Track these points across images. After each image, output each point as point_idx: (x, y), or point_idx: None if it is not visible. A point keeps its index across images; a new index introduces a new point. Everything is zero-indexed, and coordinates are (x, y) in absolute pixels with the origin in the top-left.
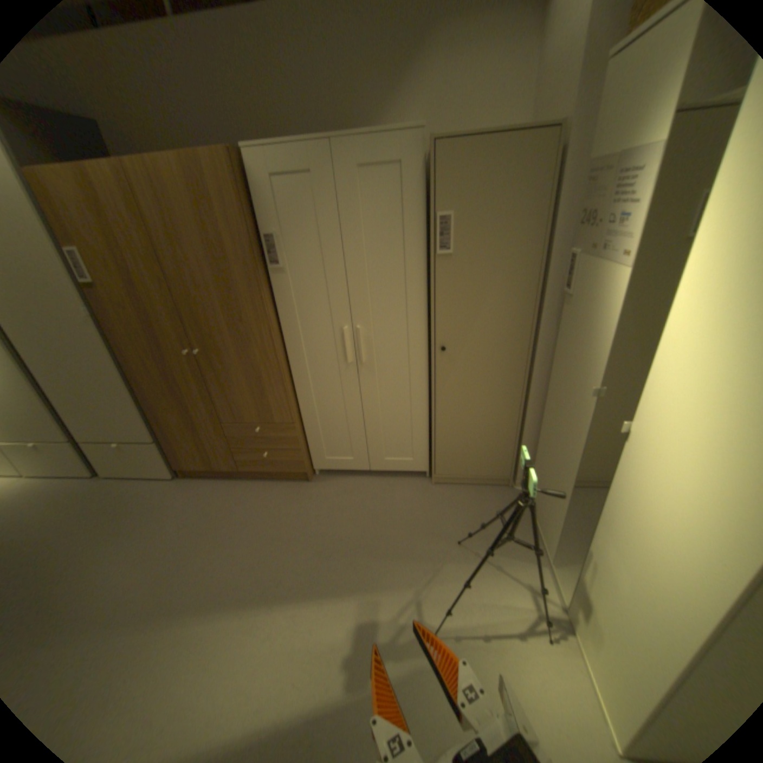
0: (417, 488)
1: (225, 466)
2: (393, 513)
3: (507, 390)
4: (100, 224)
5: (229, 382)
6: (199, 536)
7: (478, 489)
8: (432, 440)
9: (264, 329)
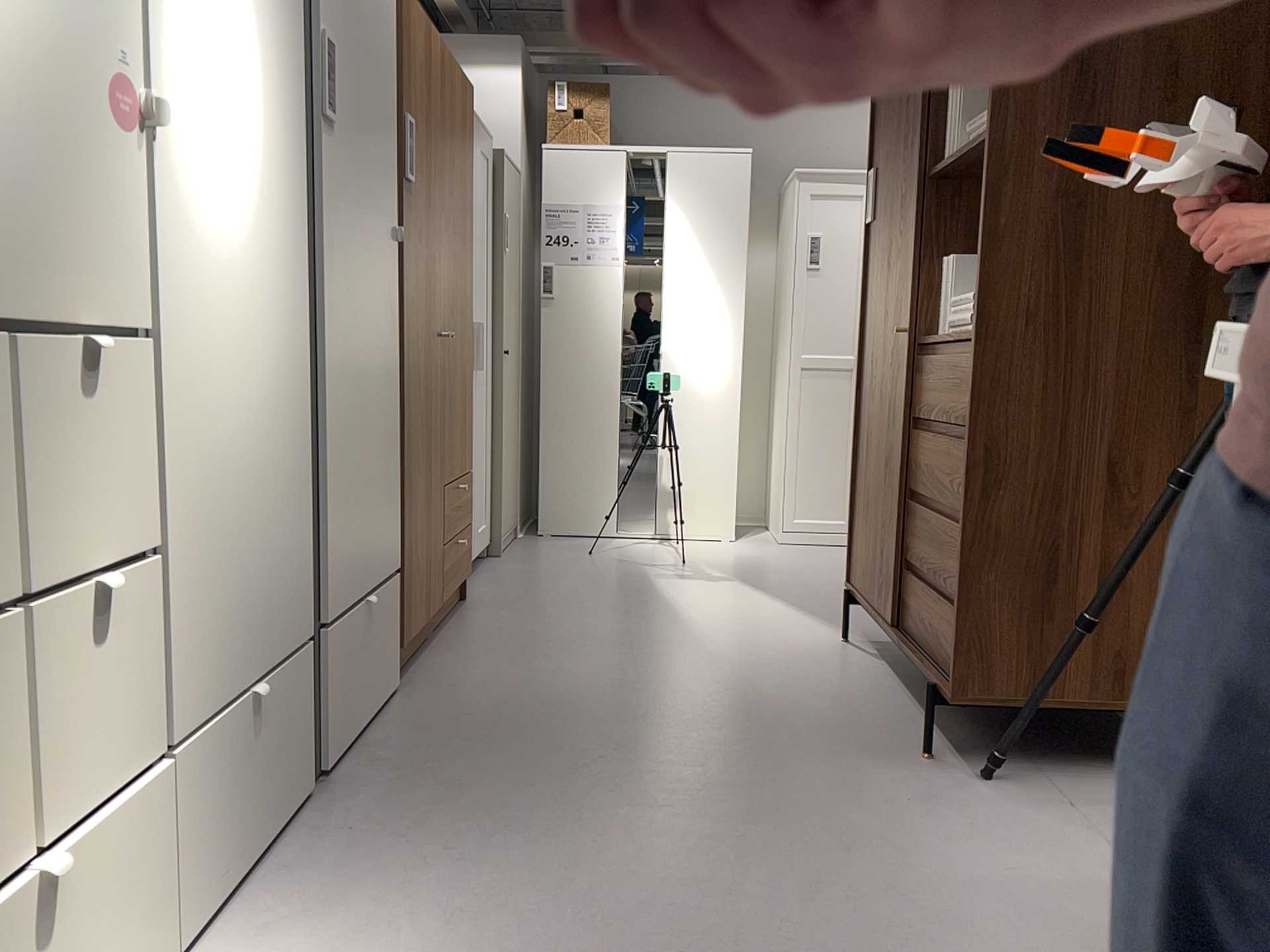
0: (502, 562)
1: (436, 596)
2: (544, 570)
3: (516, 403)
4: (426, 101)
5: (452, 393)
6: (567, 647)
7: (515, 546)
8: (498, 481)
9: (471, 308)
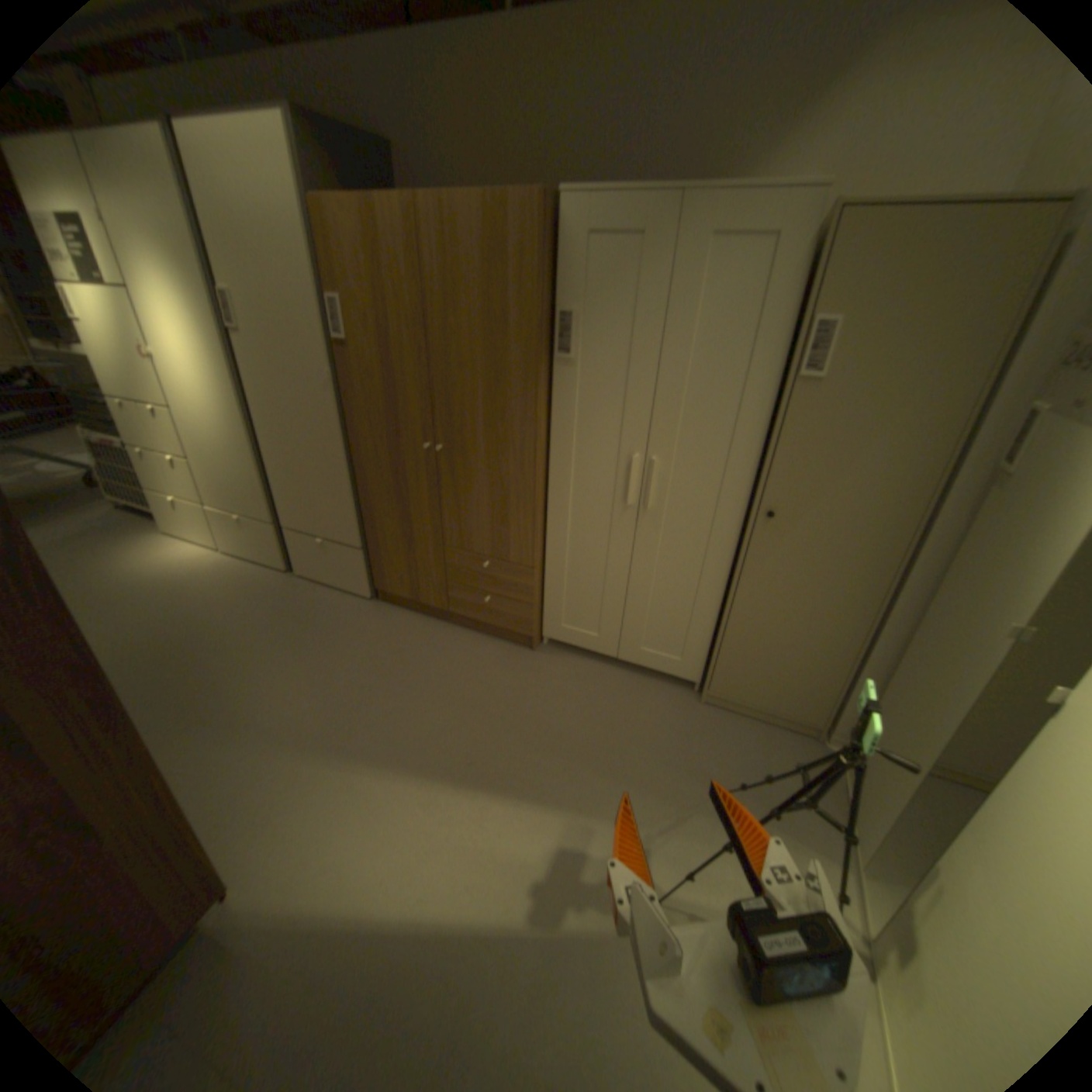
0: (678, 701)
1: (435, 600)
2: (635, 724)
3: (855, 598)
4: (370, 271)
5: (466, 495)
6: (388, 676)
7: (768, 730)
8: (717, 641)
9: (528, 437)
